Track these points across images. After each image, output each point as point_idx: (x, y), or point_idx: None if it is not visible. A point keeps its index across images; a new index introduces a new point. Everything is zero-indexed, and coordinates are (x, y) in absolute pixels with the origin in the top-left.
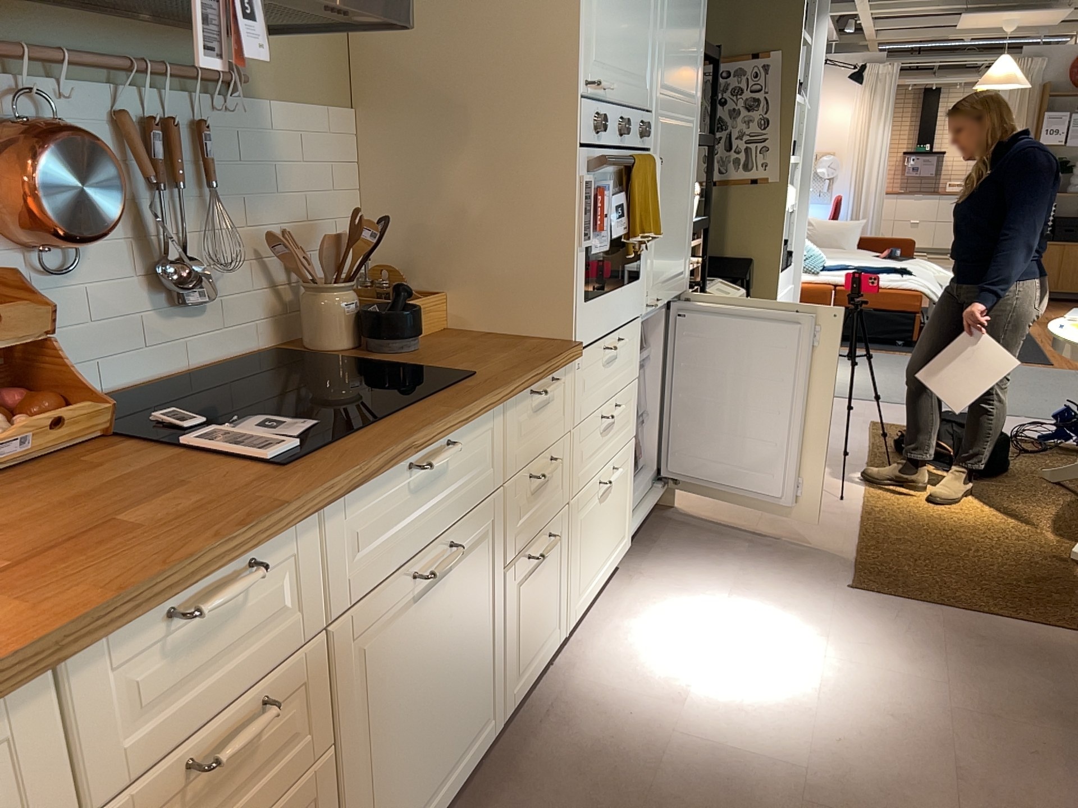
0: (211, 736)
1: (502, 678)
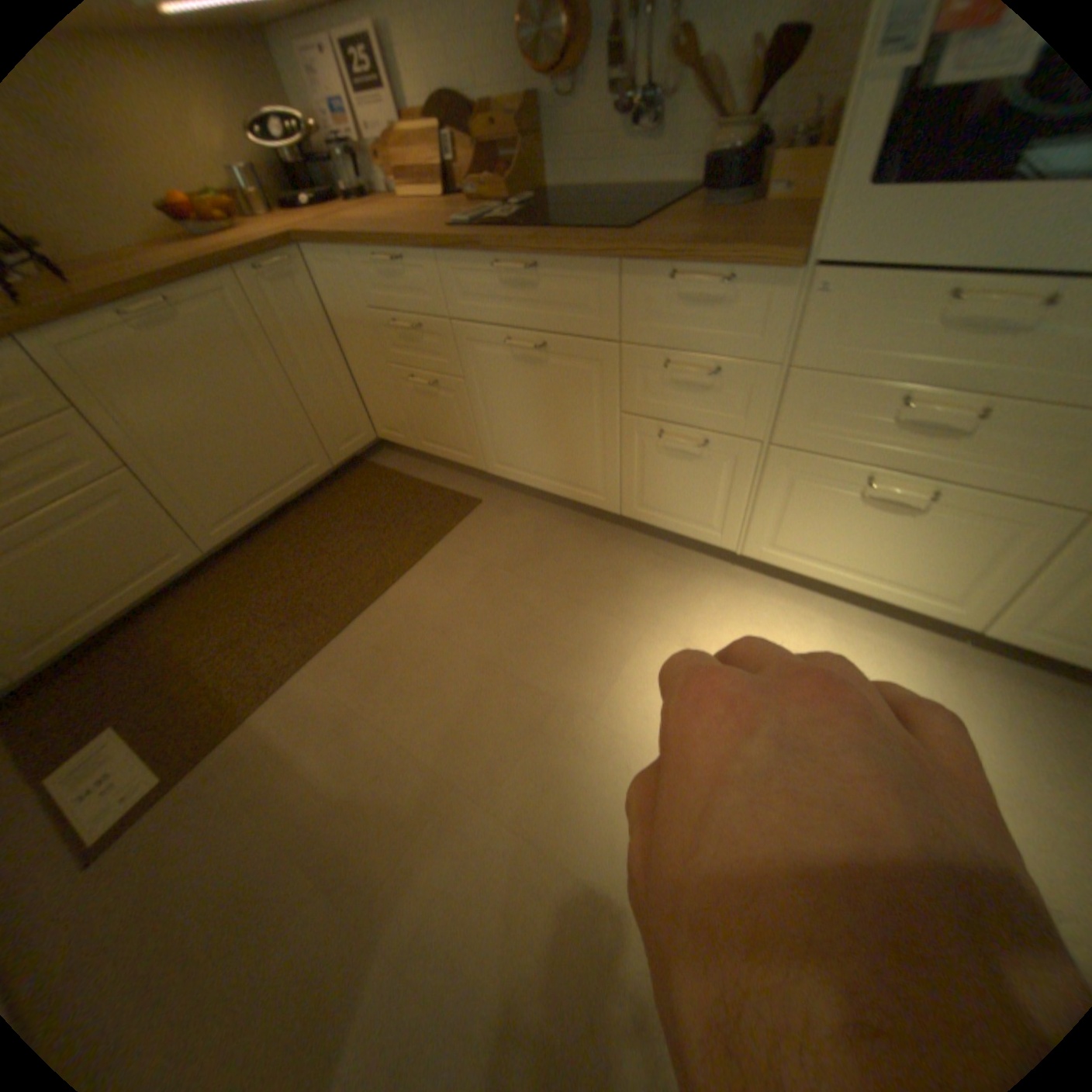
0: (403, 317)
1: (620, 486)
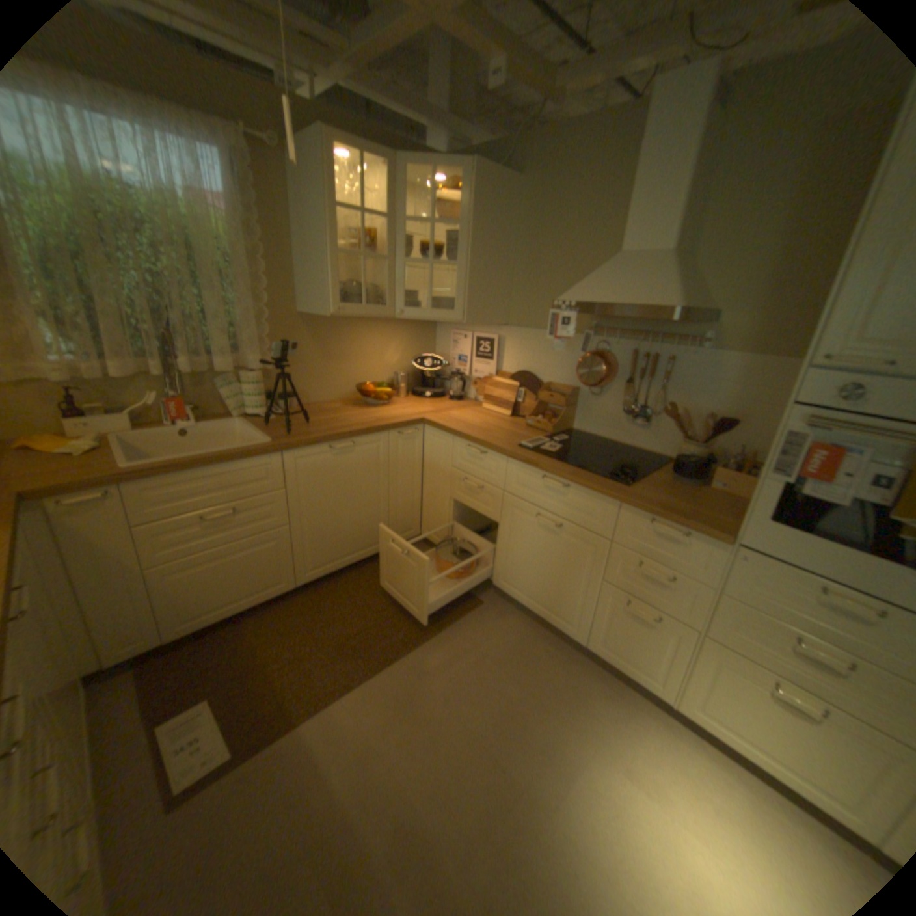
0: (472, 480)
1: (591, 627)
